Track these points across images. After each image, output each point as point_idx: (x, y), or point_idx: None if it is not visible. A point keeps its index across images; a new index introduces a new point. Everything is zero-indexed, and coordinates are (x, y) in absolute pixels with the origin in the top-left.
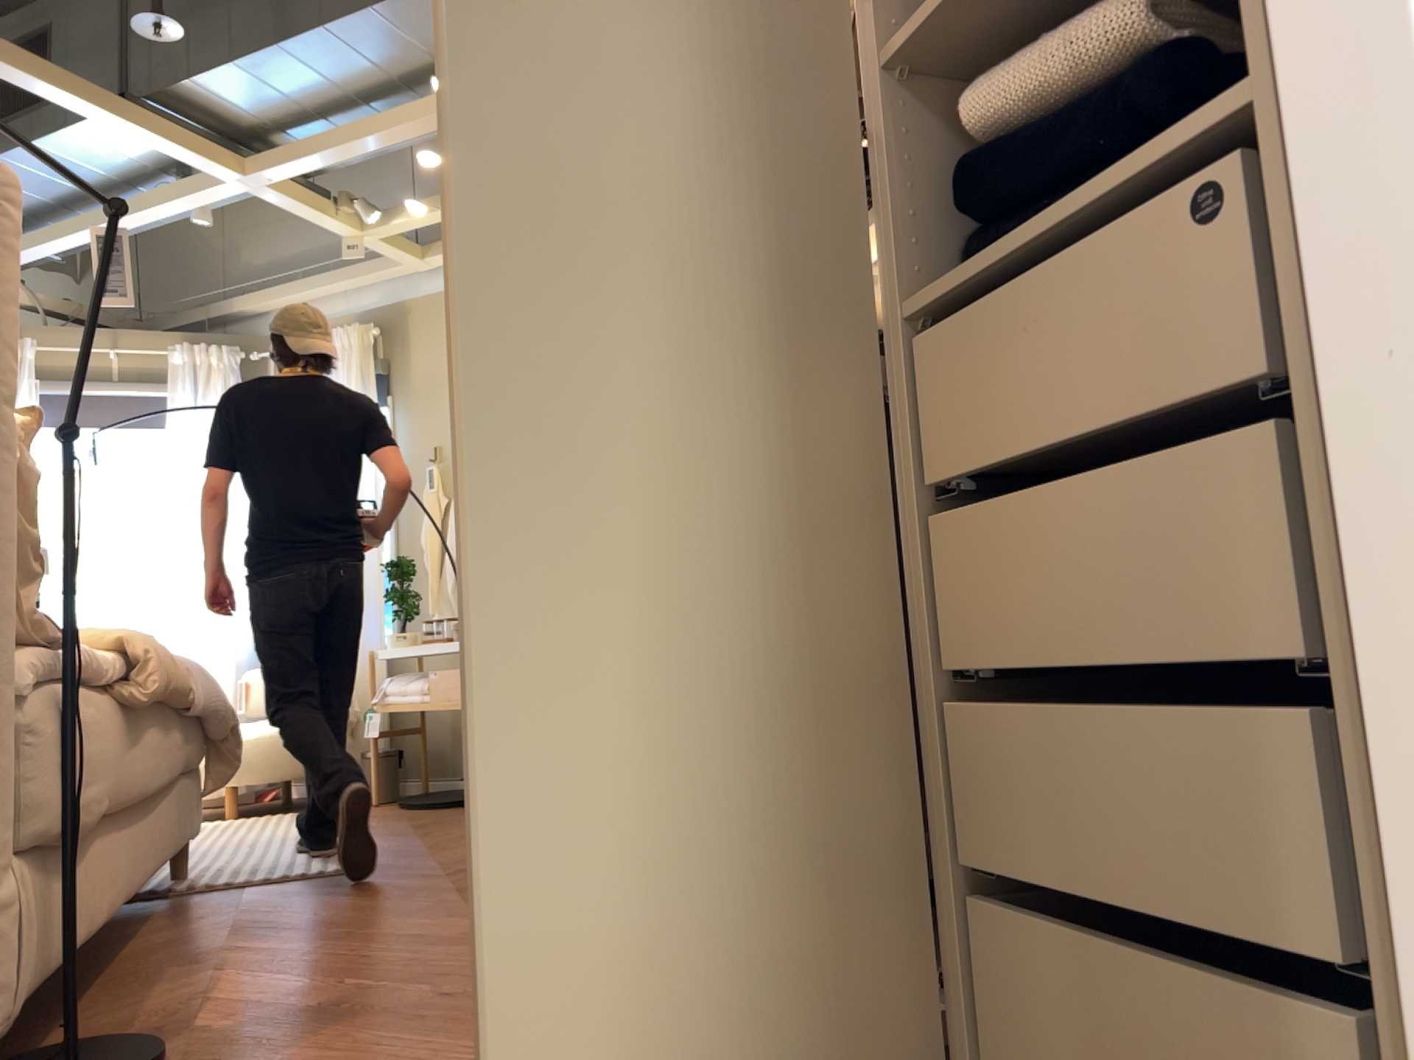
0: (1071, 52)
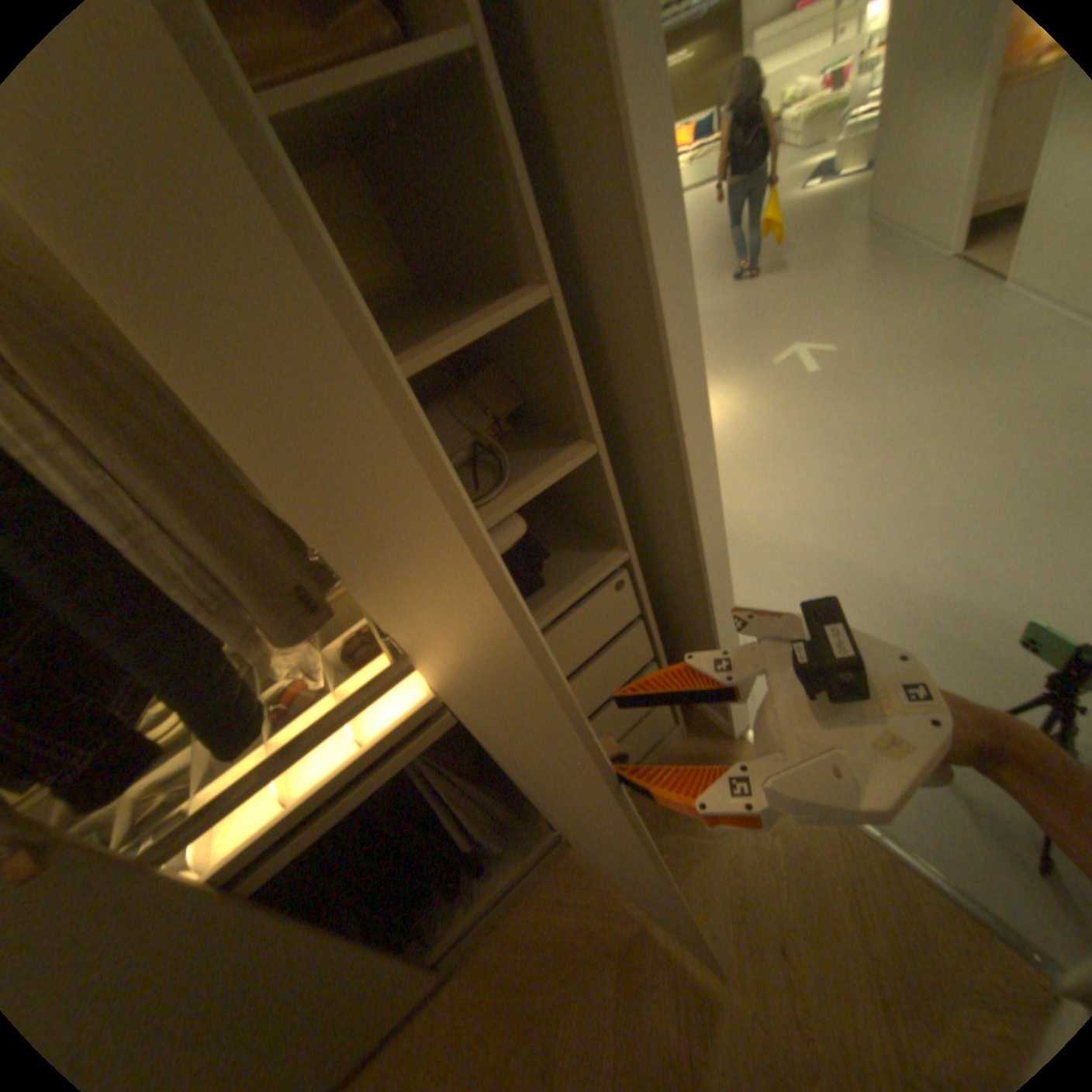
0: (515, 537)
